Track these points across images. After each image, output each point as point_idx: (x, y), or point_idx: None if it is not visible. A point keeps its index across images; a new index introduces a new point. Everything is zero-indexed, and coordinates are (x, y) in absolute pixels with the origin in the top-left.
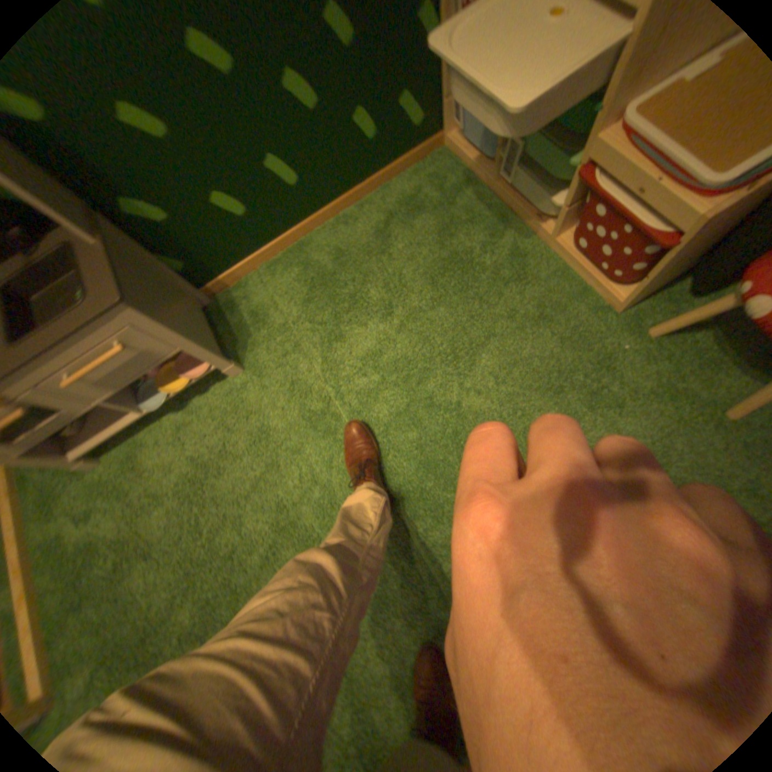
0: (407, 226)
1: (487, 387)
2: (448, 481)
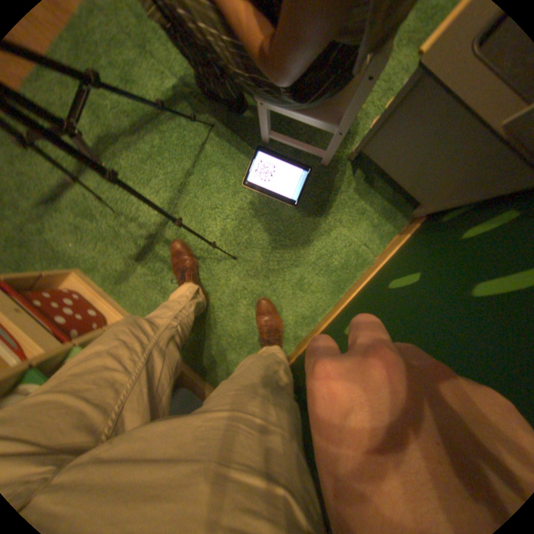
0: (246, 322)
1: (148, 196)
2: (155, 121)
